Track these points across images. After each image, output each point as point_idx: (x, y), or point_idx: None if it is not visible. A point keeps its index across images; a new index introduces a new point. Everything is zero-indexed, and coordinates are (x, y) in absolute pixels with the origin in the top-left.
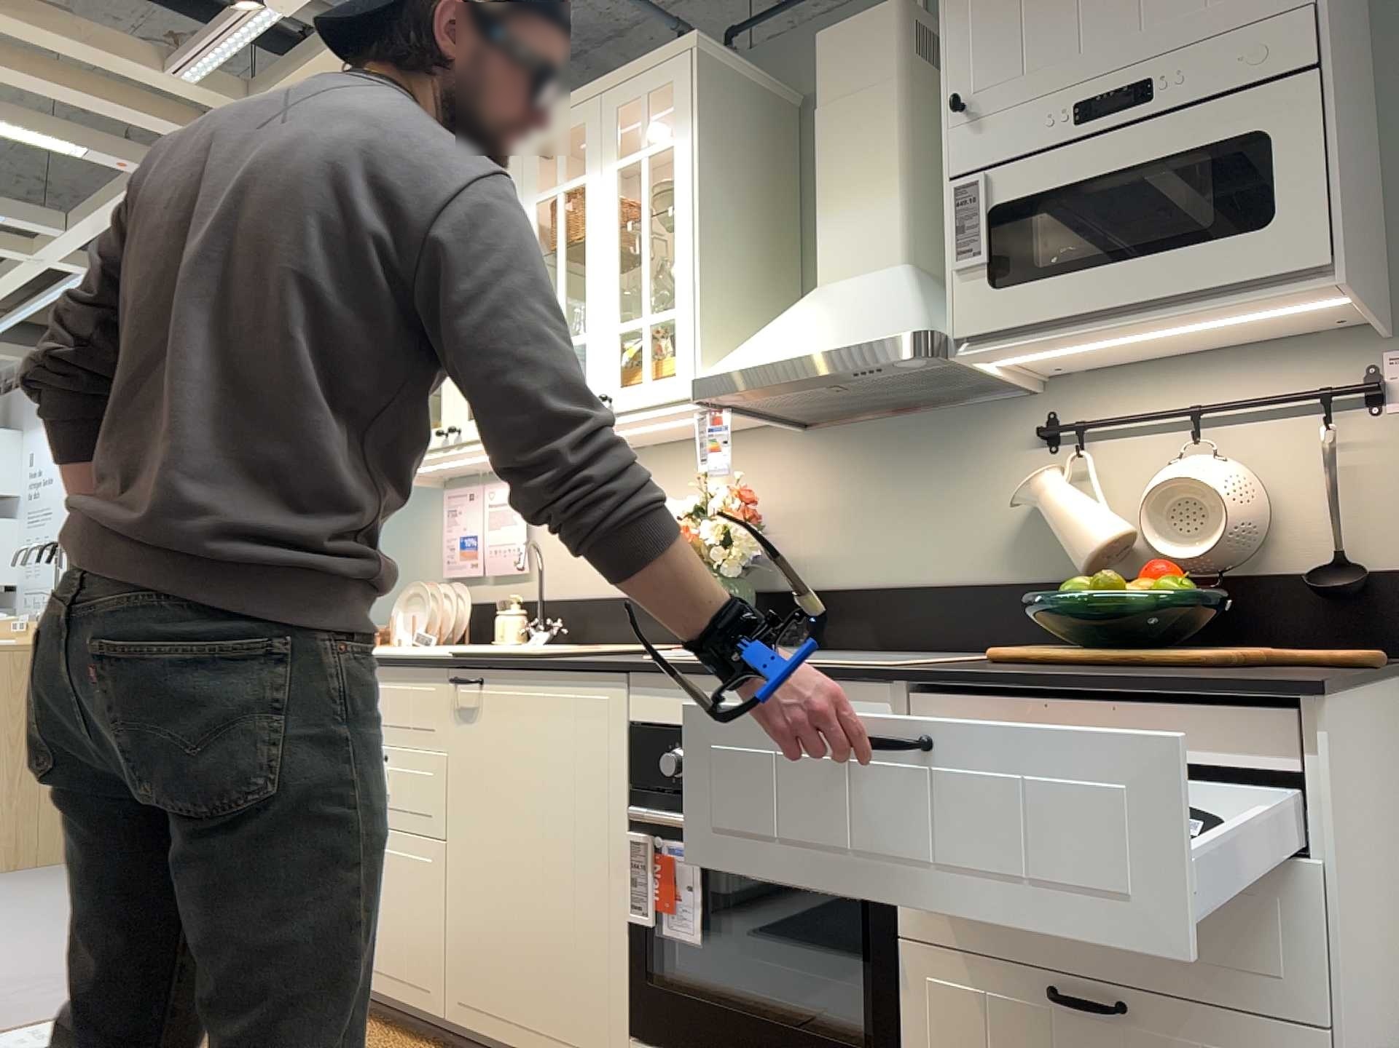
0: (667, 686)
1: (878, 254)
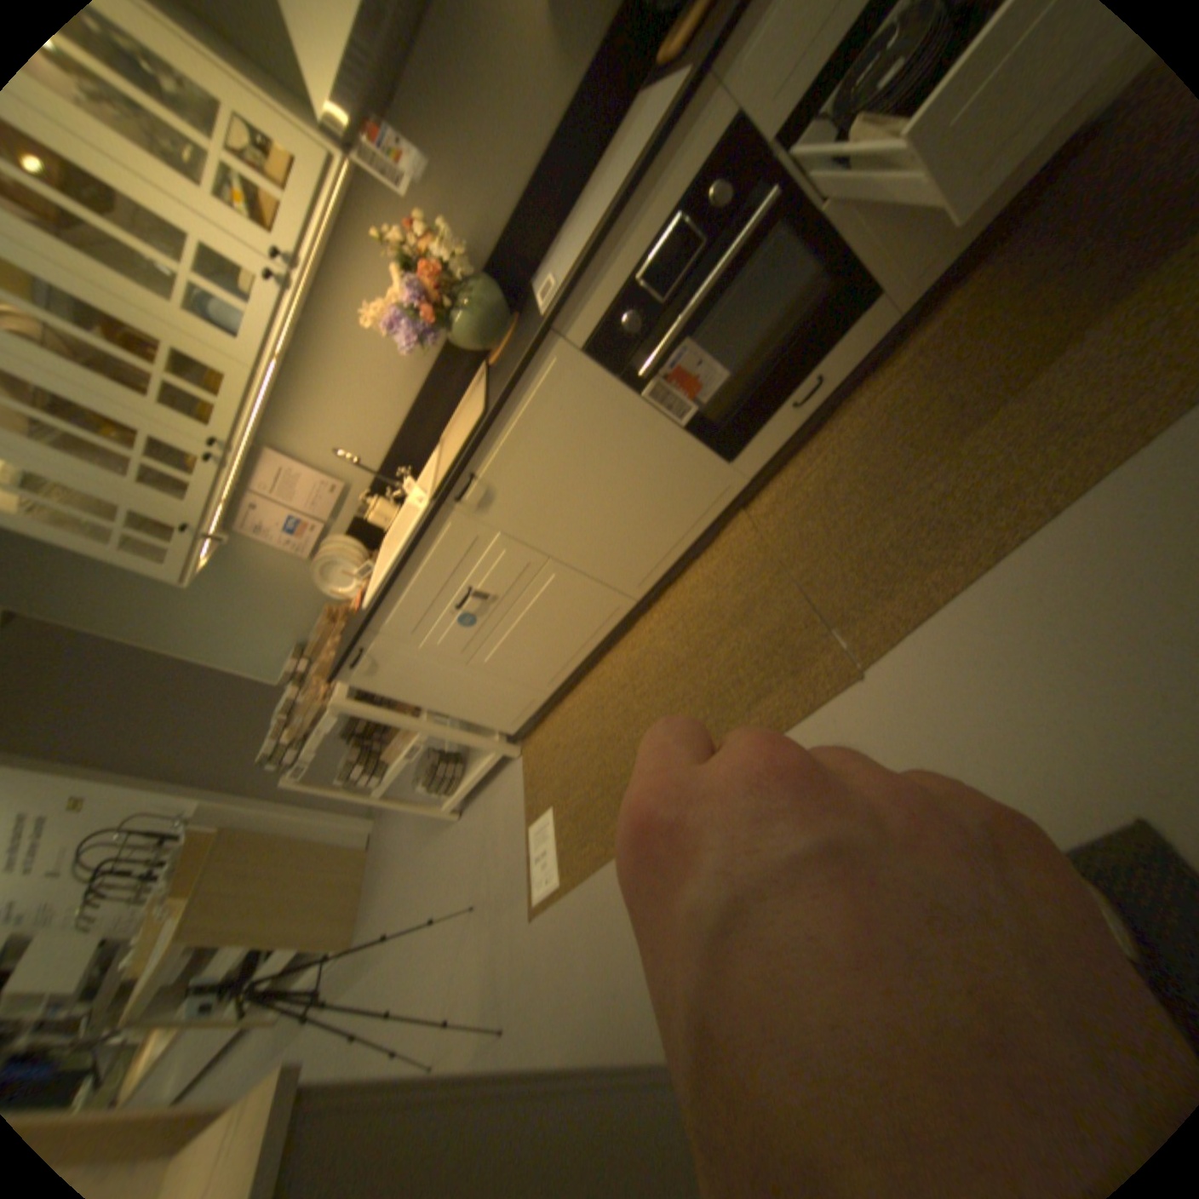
0: (583, 293)
1: None
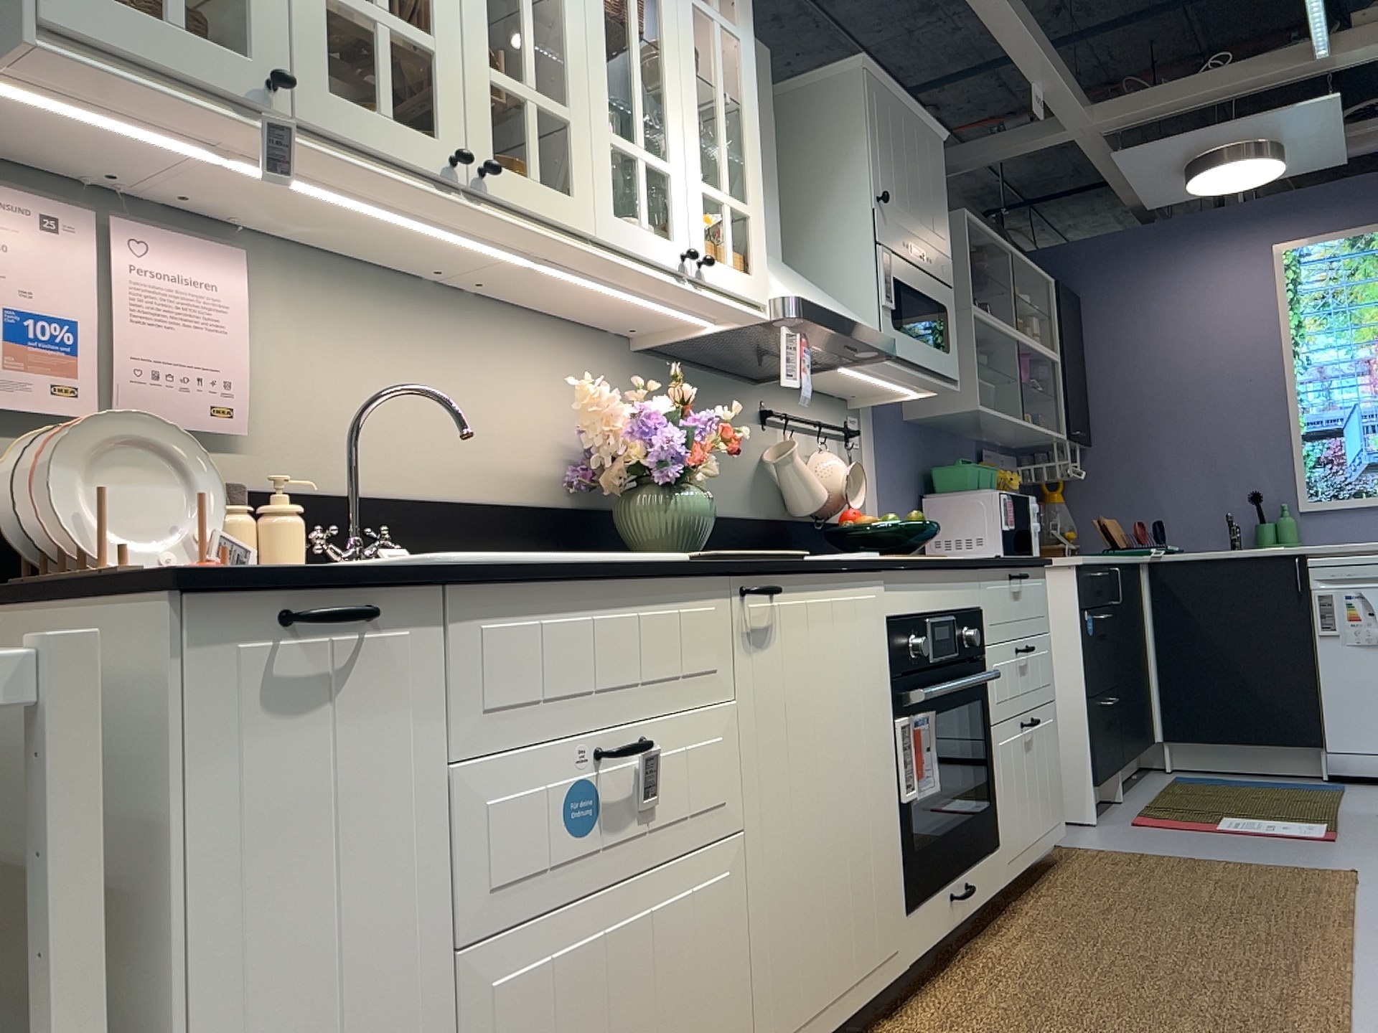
0: (906, 580)
1: (774, 245)
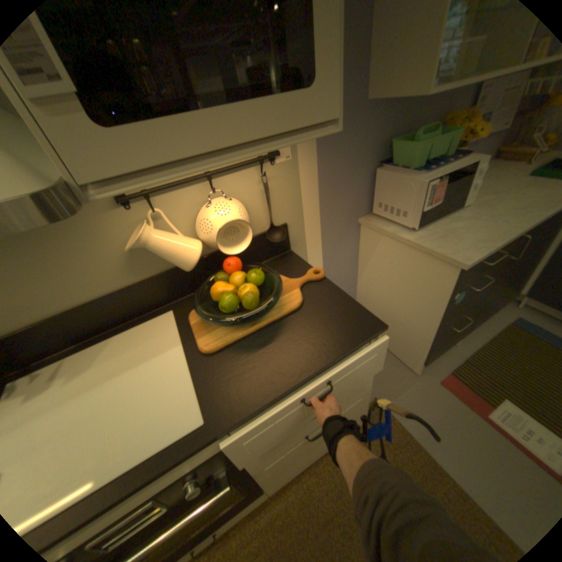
0: None
1: None
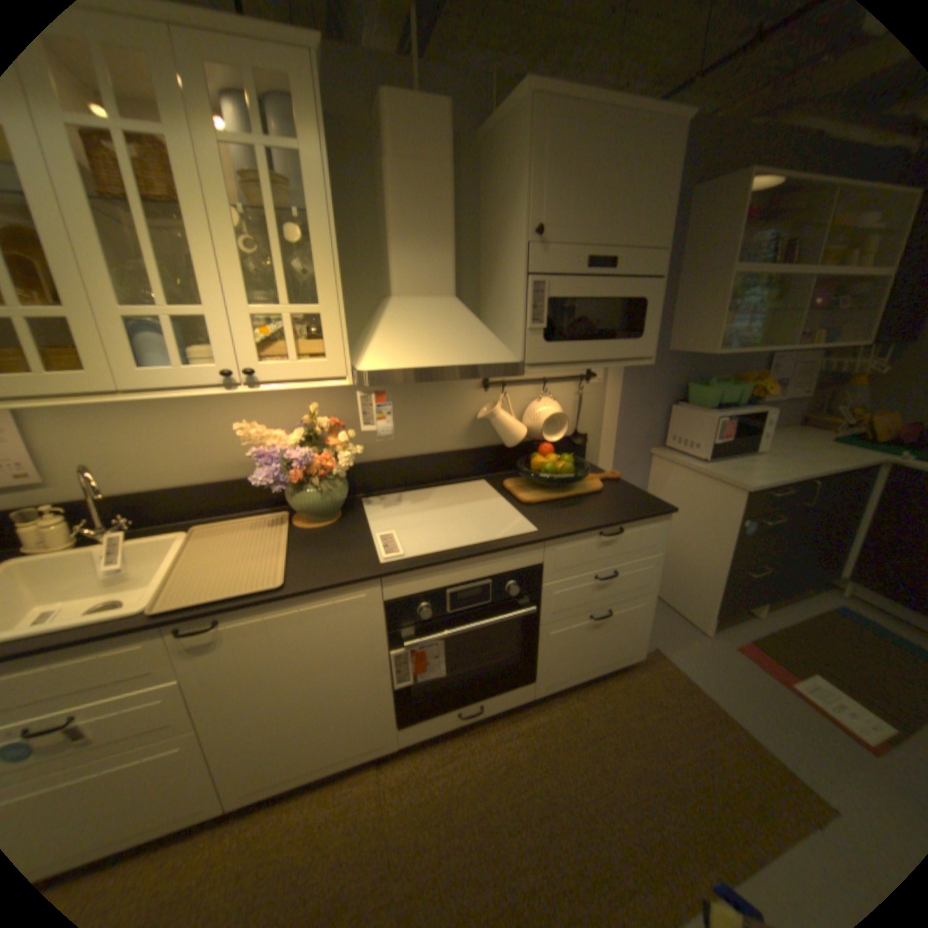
0: (413, 575)
1: (439, 286)
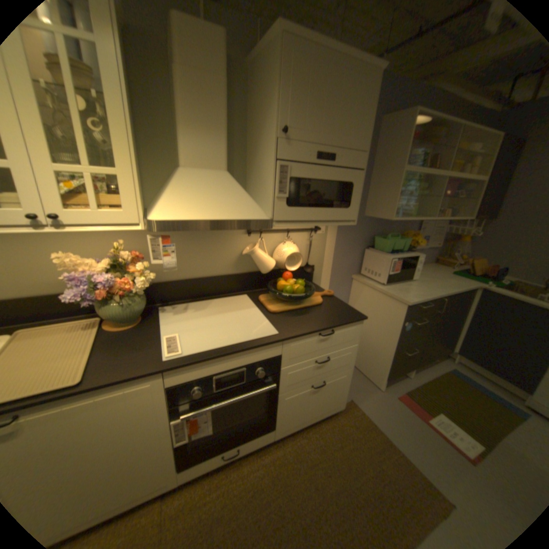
0: (188, 368)
1: (216, 162)
